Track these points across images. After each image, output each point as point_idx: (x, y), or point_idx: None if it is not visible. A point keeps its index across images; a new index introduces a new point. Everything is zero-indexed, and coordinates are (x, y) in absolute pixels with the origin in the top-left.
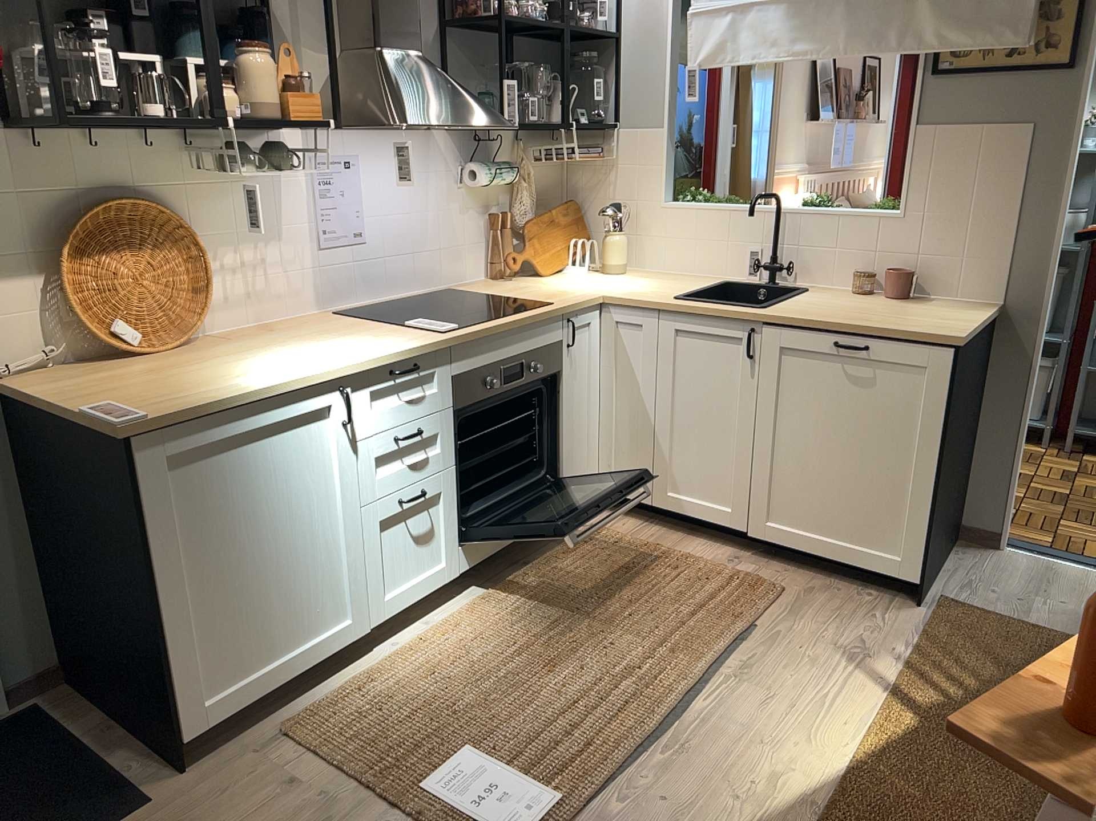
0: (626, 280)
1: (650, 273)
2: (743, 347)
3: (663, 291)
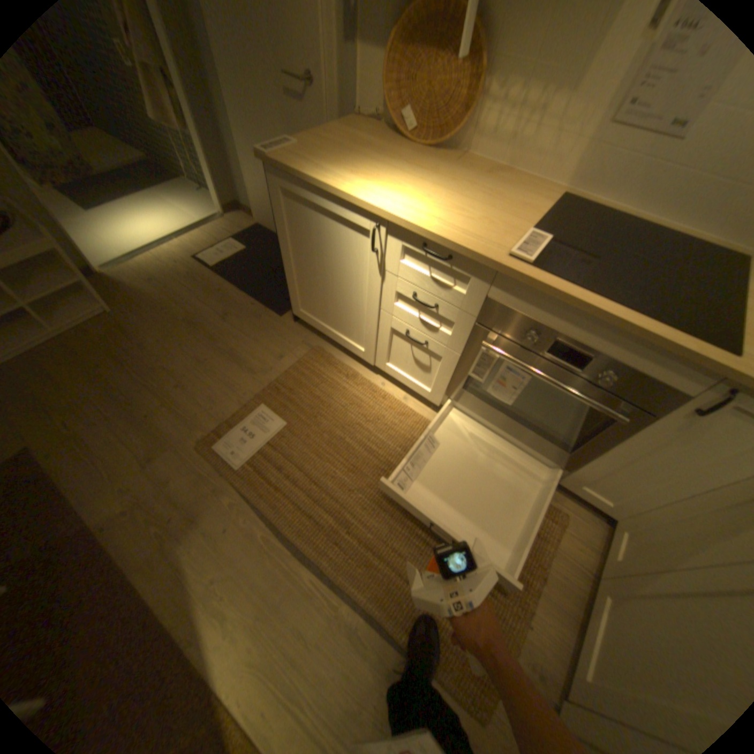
0: None
1: None
2: None
3: None
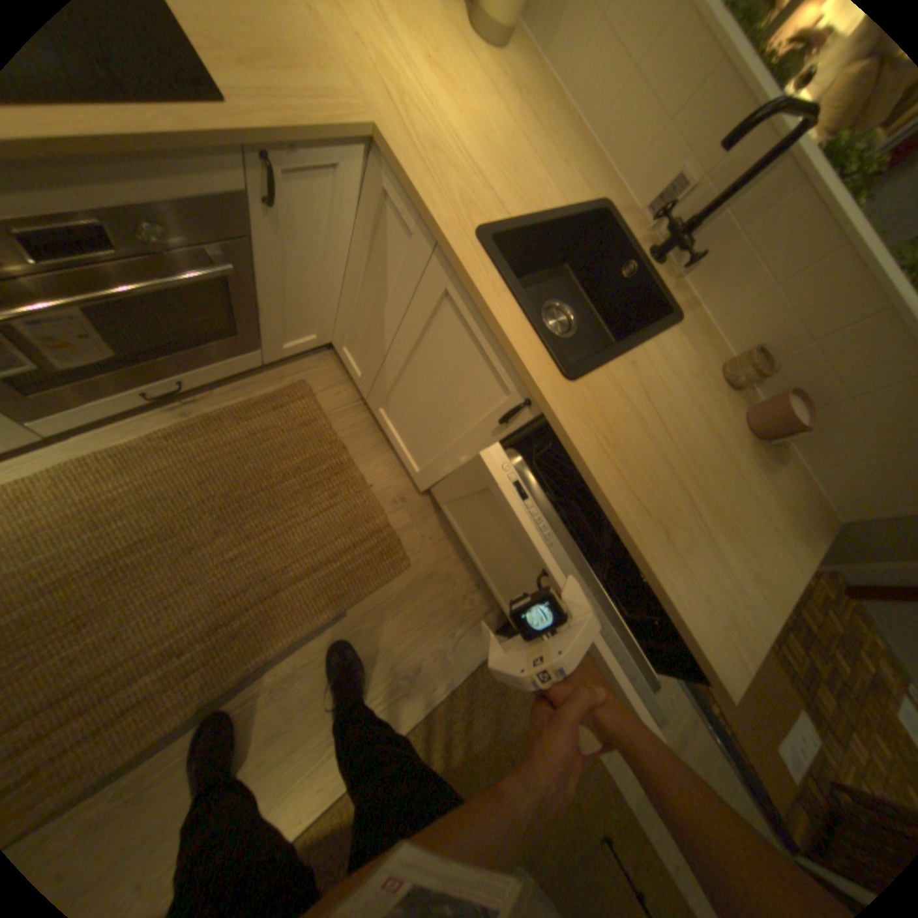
0: (480, 81)
1: (538, 78)
2: (504, 399)
3: (489, 179)
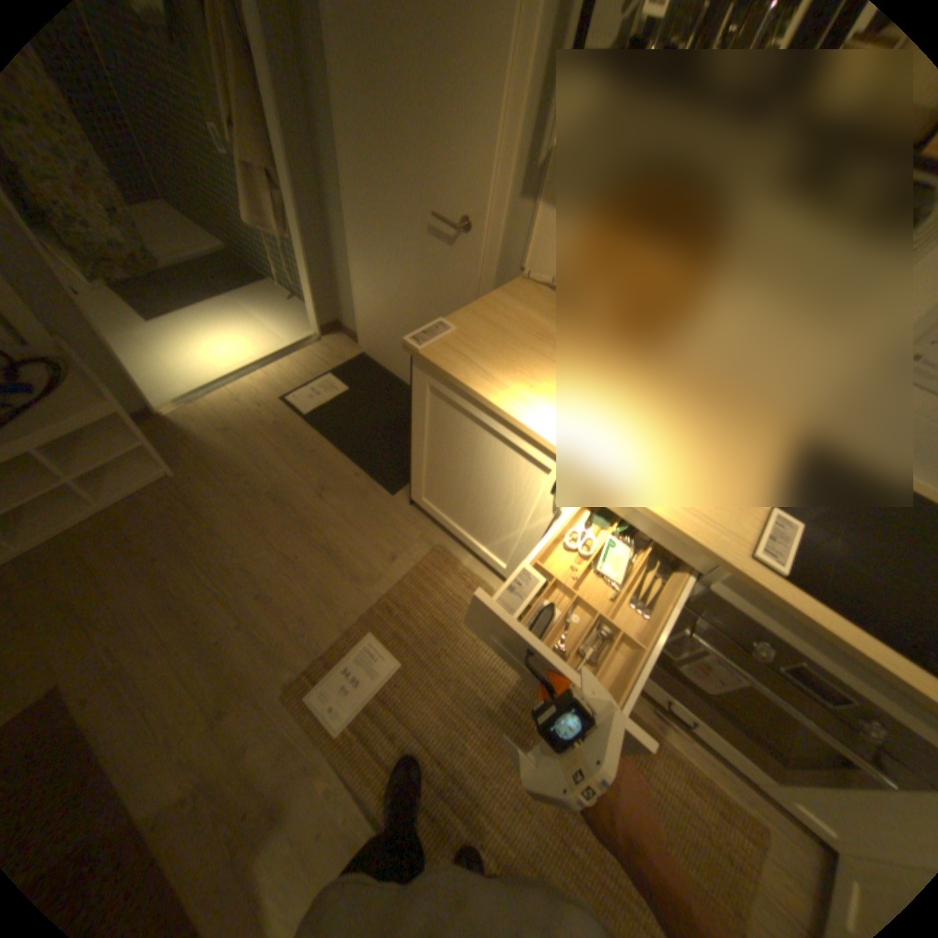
0: None
1: None
2: None
3: None
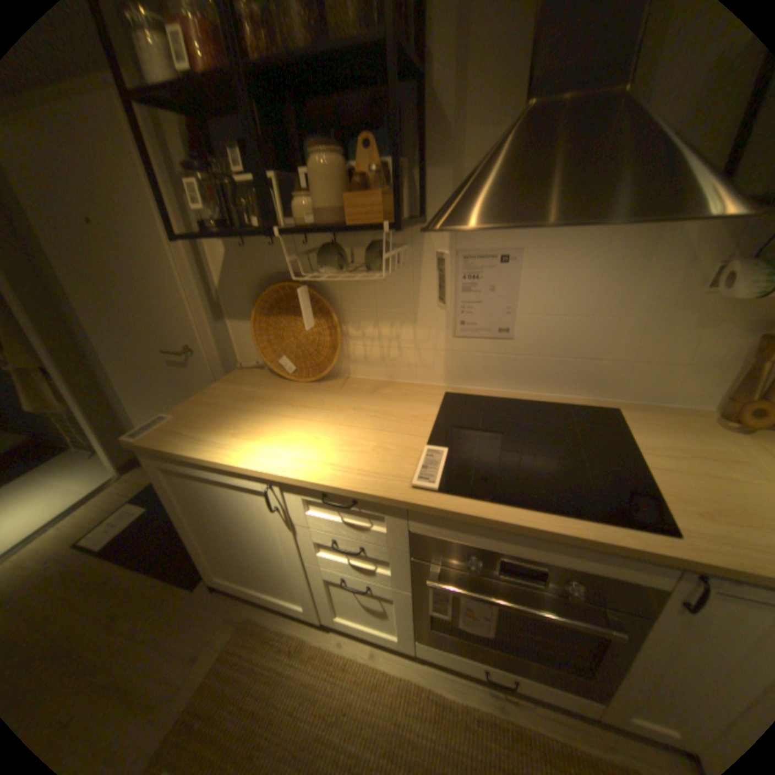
0: None
1: None
2: None
3: None
